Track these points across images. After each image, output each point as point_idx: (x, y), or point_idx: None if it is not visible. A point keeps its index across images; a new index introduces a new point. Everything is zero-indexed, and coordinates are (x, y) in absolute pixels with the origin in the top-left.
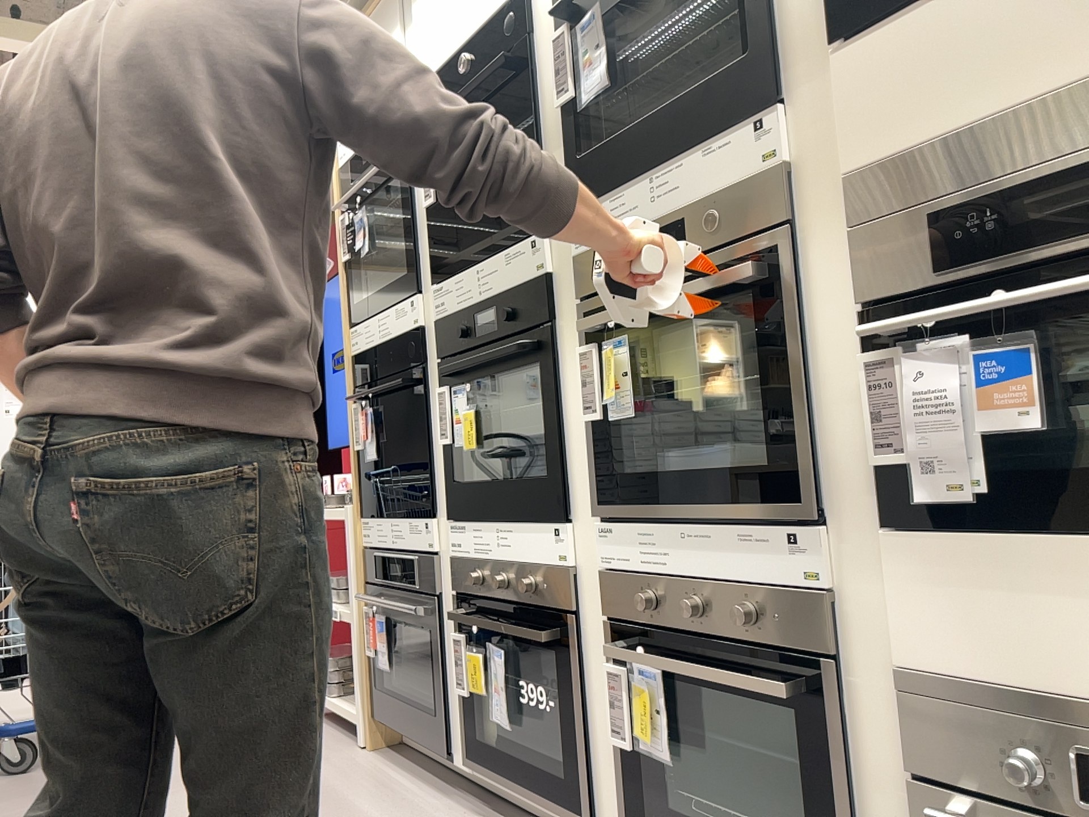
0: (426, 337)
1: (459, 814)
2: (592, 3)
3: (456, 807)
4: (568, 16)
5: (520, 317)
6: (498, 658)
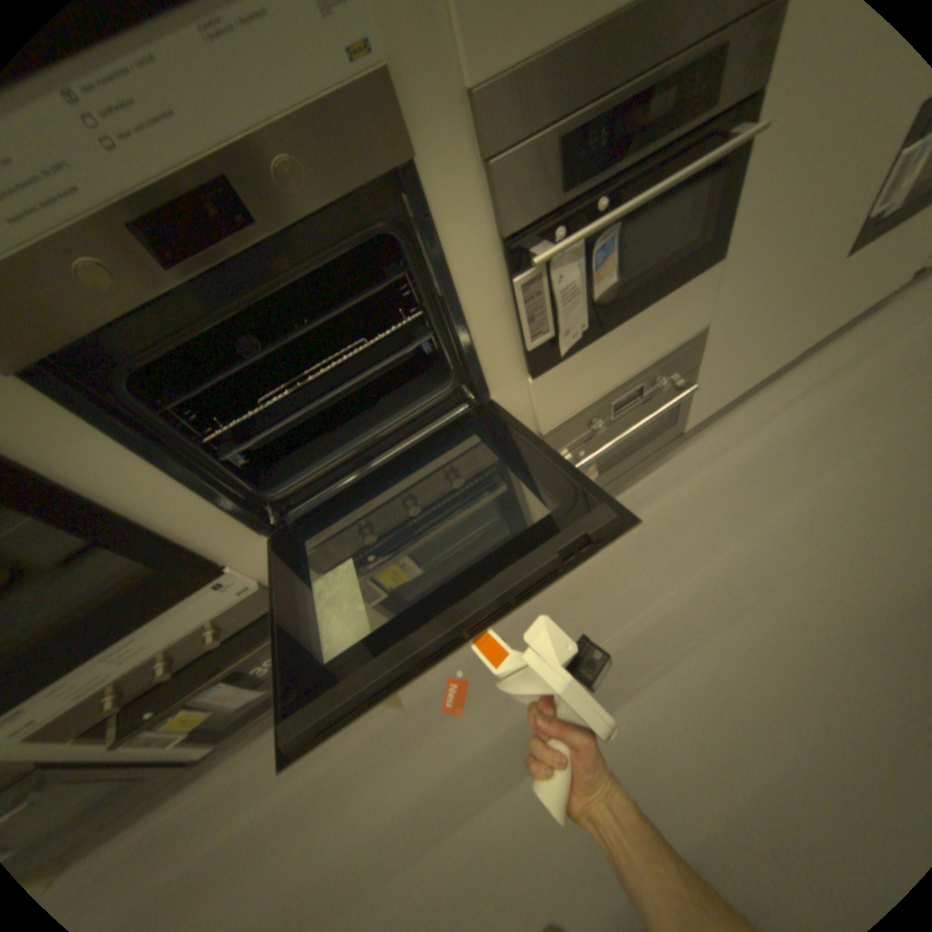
0: None
1: (242, 758)
2: None
3: (230, 762)
4: None
5: None
6: (211, 693)
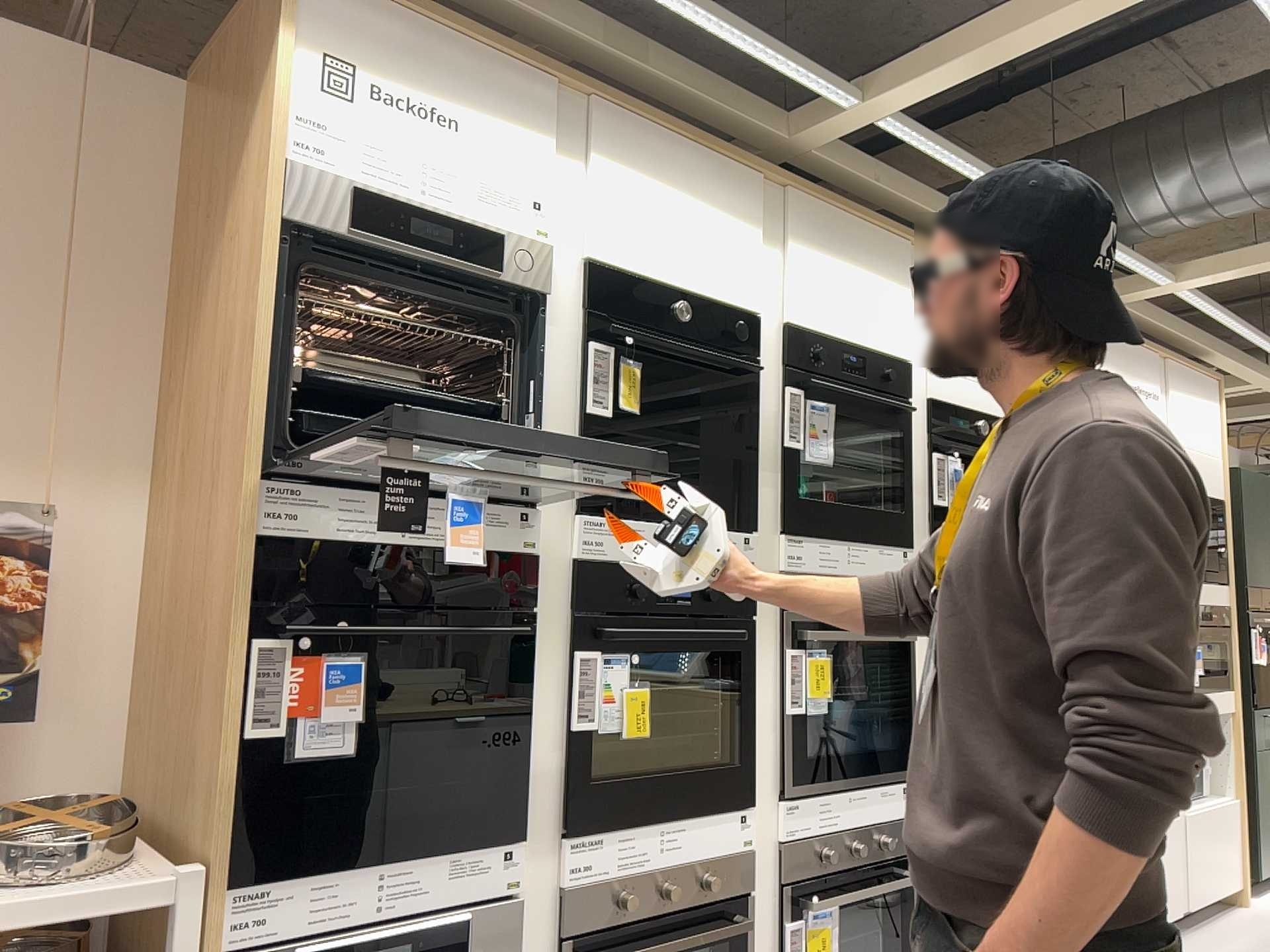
0: (545, 570)
1: None
2: (814, 398)
3: None
4: (805, 394)
5: (721, 599)
6: None
